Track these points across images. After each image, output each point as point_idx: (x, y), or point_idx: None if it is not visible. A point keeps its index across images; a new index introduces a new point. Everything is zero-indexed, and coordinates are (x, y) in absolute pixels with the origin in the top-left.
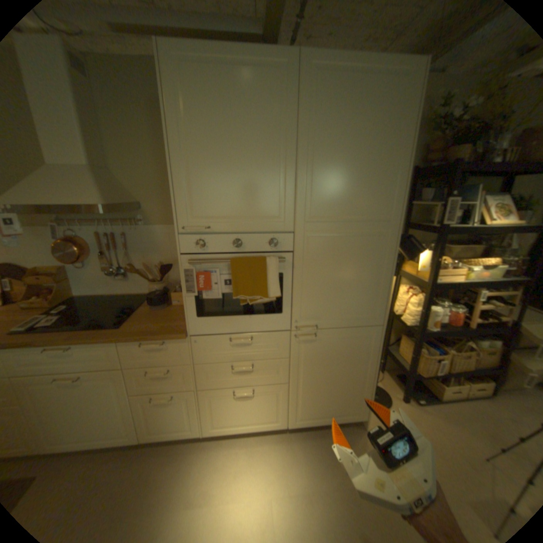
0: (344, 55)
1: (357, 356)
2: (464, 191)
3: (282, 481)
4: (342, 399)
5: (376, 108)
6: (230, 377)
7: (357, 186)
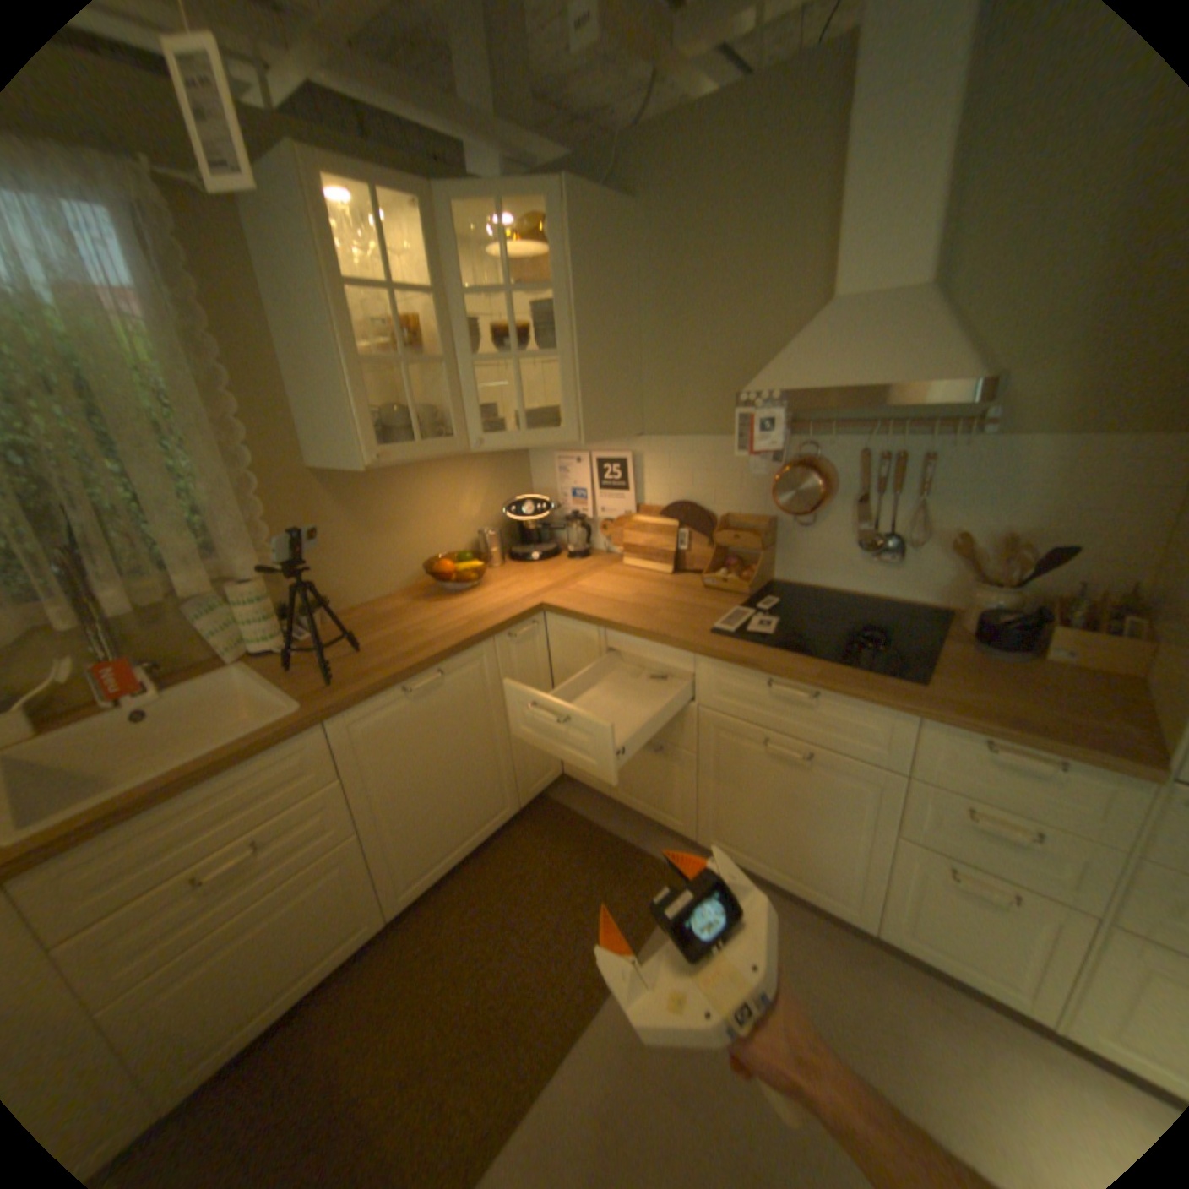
0: None
1: None
2: None
3: None
4: None
5: None
6: None
7: None
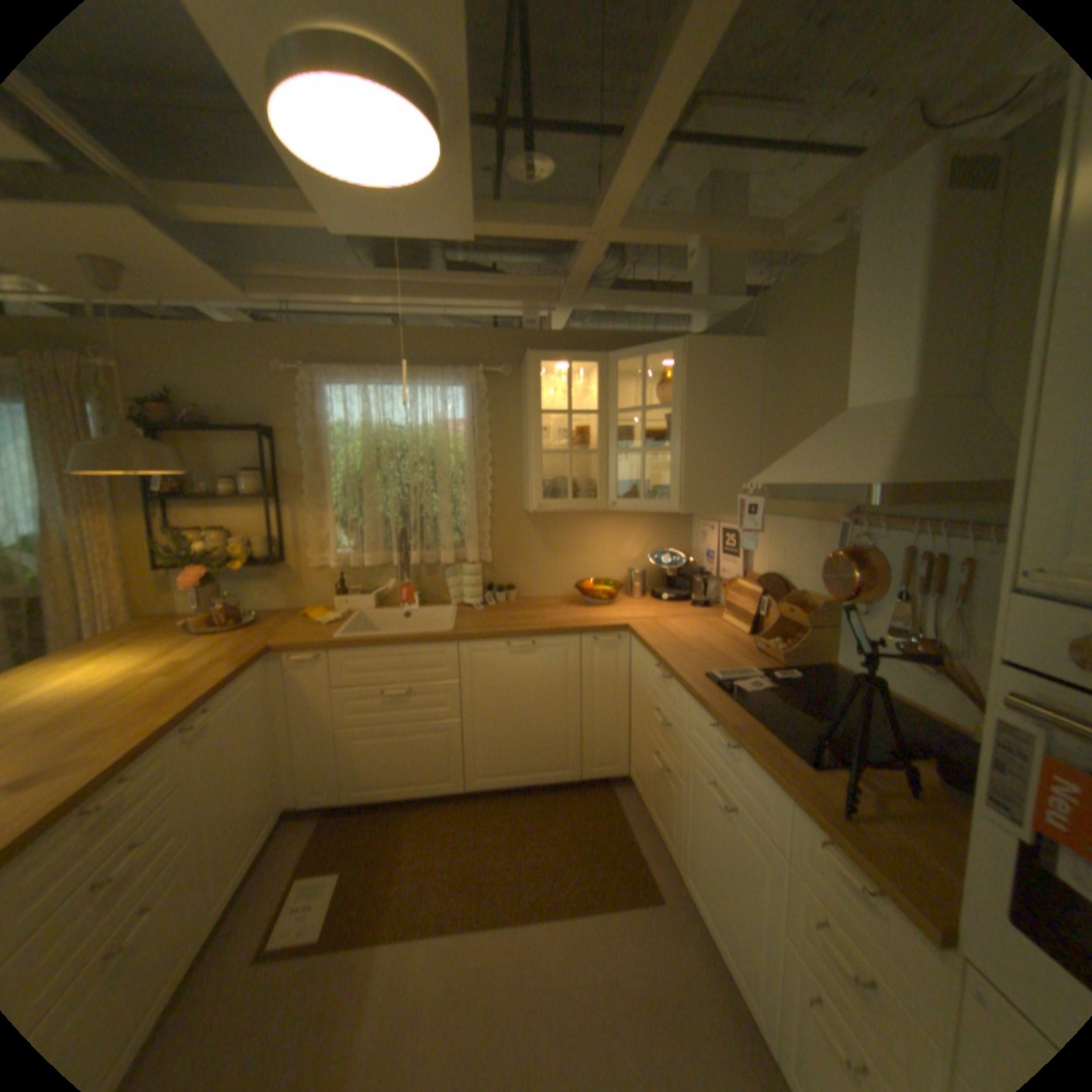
0: None
1: None
2: None
3: None
4: None
5: None
6: None
7: None
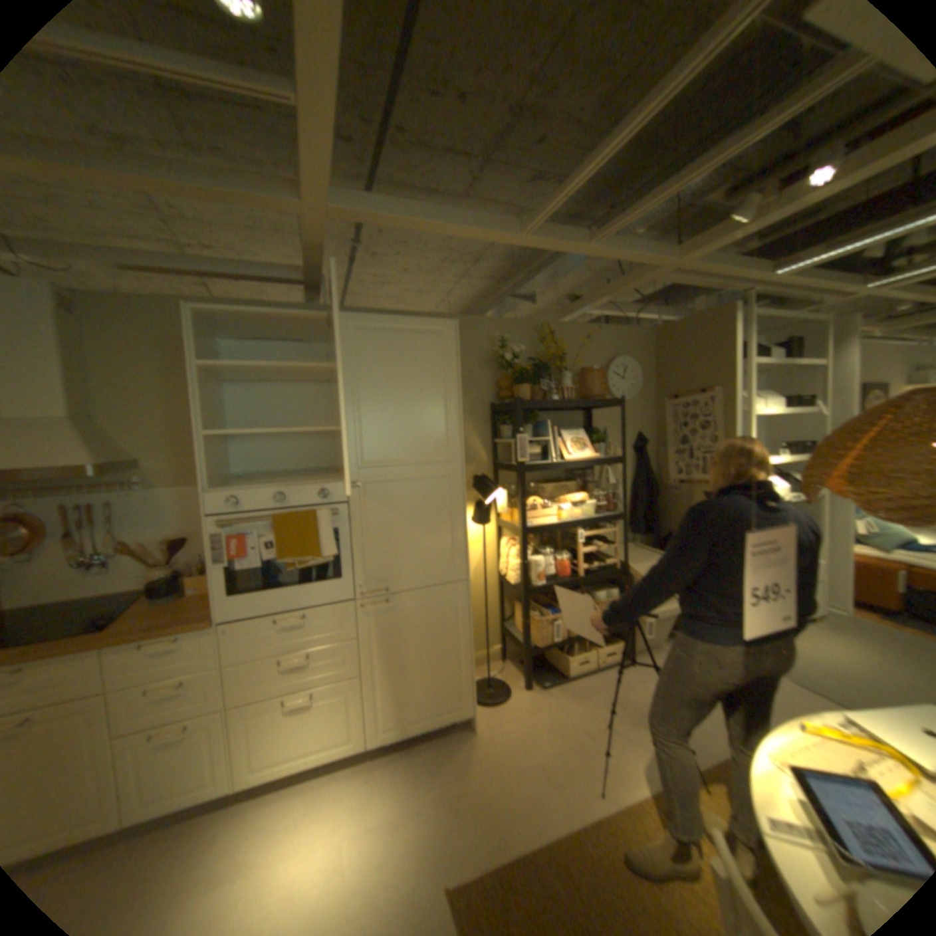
0: (379, 320)
1: (444, 625)
2: (537, 428)
3: (358, 819)
4: (435, 690)
5: (416, 361)
6: (276, 682)
7: (410, 431)
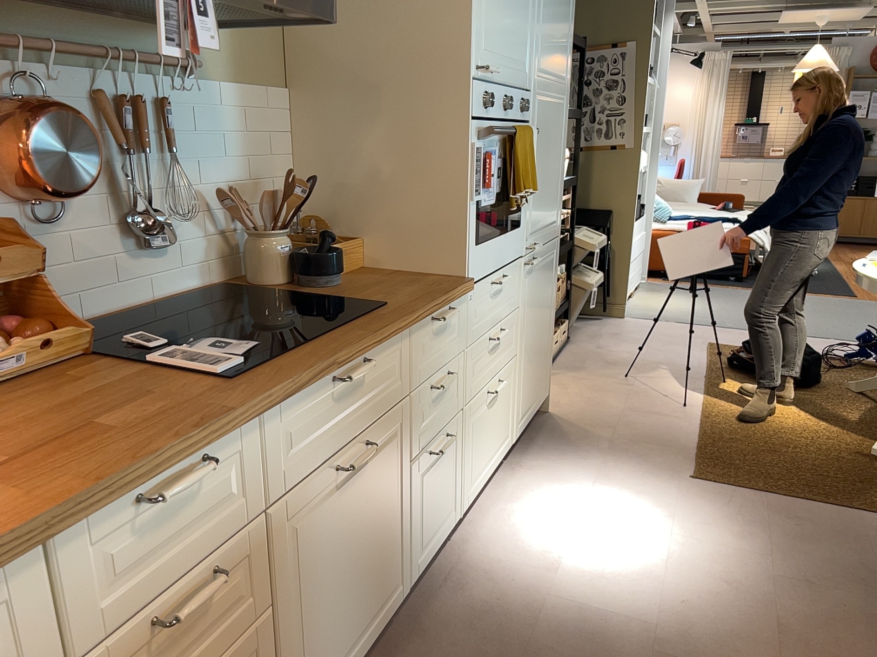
0: None
1: (549, 287)
2: None
3: (569, 485)
4: (540, 364)
5: None
6: (487, 363)
7: (558, 35)
